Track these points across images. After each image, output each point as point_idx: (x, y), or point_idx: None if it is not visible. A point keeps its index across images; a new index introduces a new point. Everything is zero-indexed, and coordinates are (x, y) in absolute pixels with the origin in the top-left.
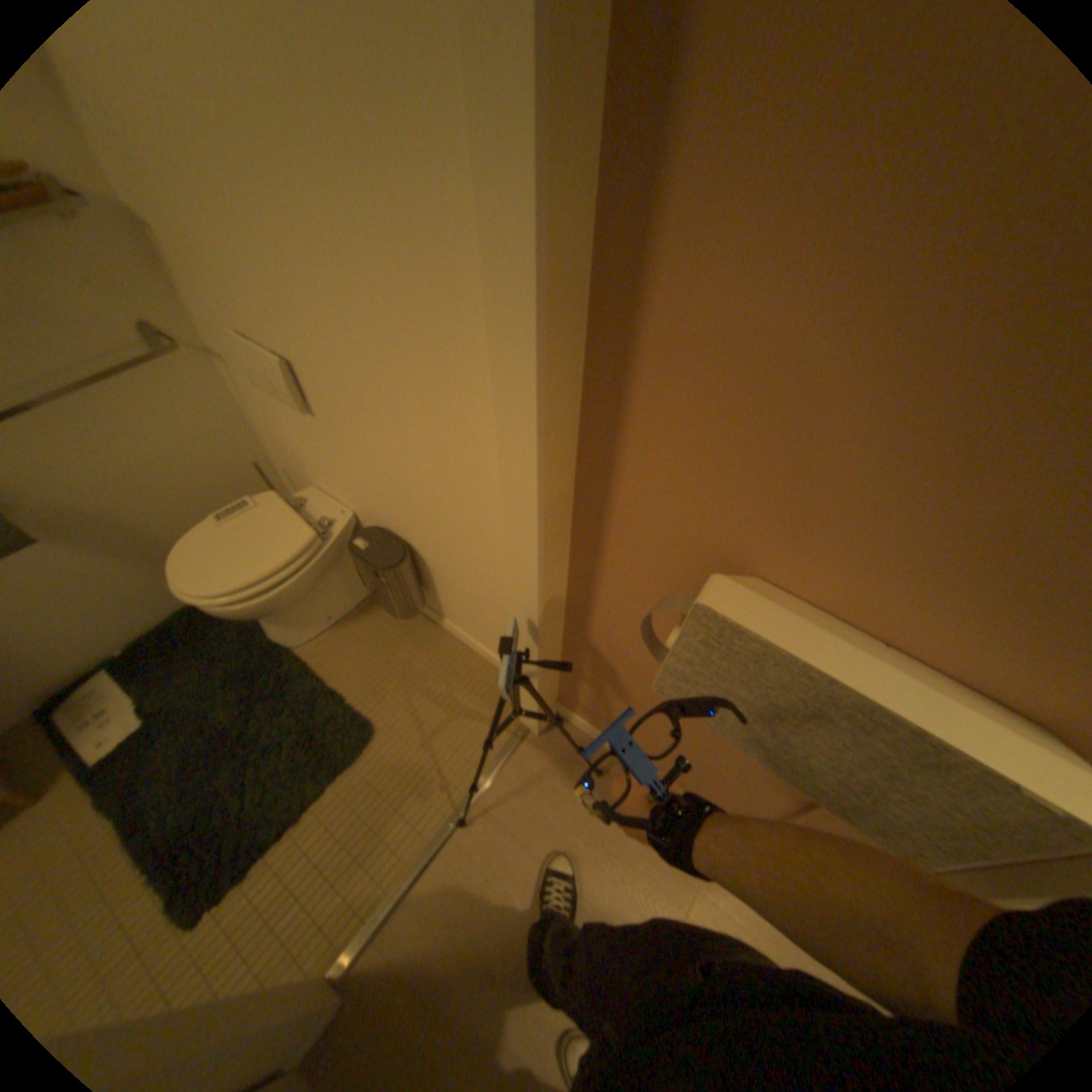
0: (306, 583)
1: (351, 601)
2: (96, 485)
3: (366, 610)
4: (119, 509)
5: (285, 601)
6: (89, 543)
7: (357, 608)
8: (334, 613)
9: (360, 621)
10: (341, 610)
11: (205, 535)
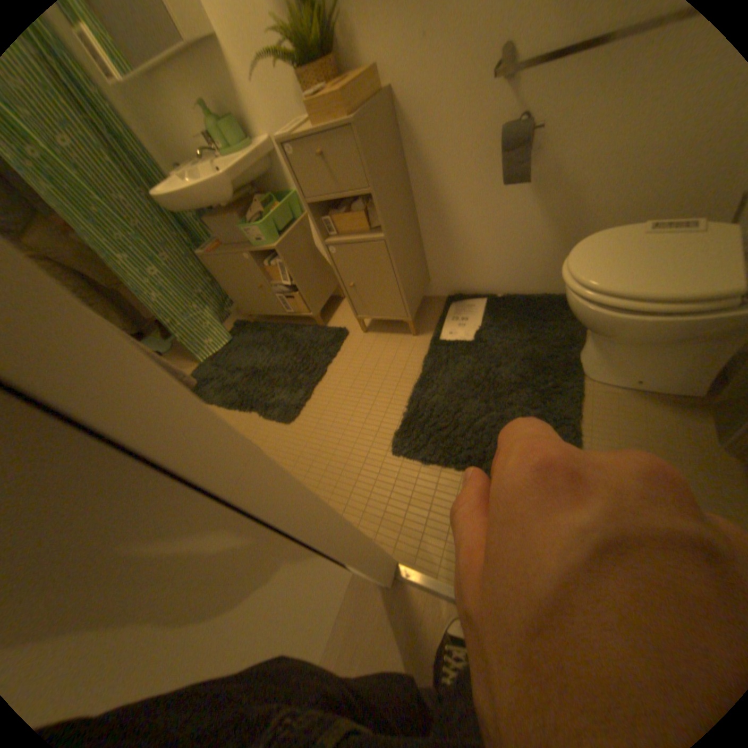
0: (673, 330)
1: (682, 385)
2: (600, 151)
3: (686, 404)
4: (595, 183)
5: (636, 330)
6: (555, 202)
7: (679, 395)
8: (654, 379)
9: (668, 407)
10: (663, 383)
11: (633, 232)
